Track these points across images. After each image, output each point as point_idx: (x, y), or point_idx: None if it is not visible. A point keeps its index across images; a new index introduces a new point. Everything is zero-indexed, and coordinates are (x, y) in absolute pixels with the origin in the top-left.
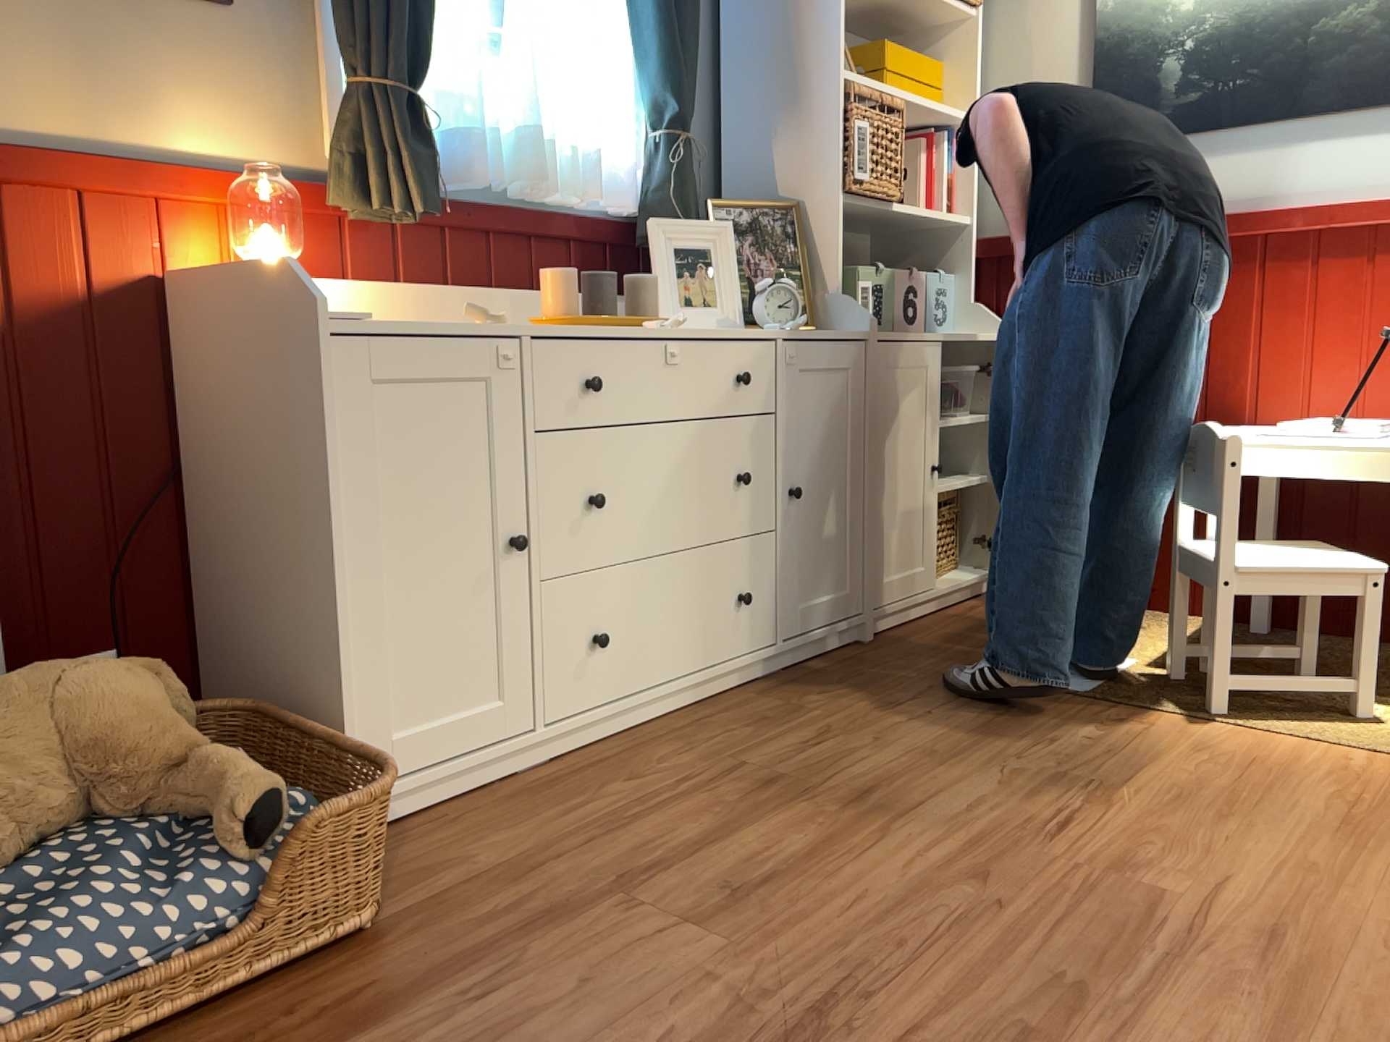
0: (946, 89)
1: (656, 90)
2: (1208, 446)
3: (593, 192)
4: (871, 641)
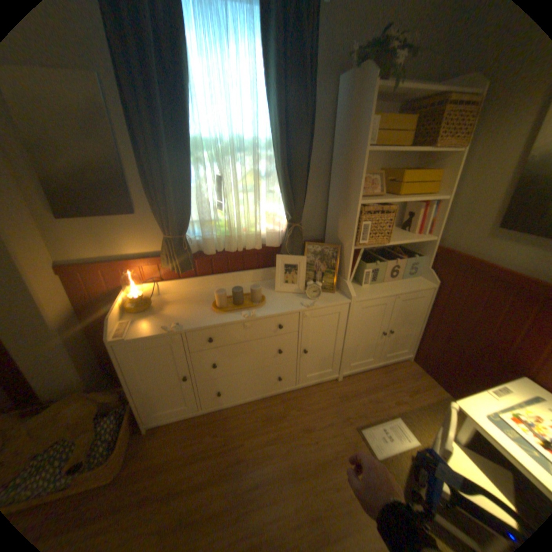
0: (442, 180)
1: (285, 208)
2: (448, 433)
3: (256, 247)
4: (340, 381)
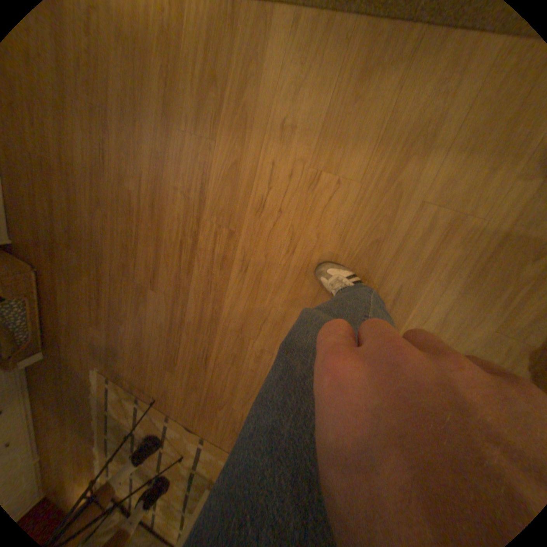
0: None
1: None
2: None
3: None
4: None
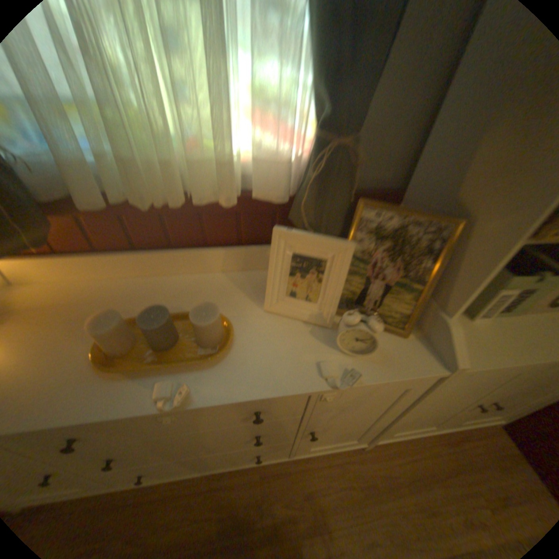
0: None
1: (320, 66)
2: None
3: (223, 197)
4: (370, 450)
